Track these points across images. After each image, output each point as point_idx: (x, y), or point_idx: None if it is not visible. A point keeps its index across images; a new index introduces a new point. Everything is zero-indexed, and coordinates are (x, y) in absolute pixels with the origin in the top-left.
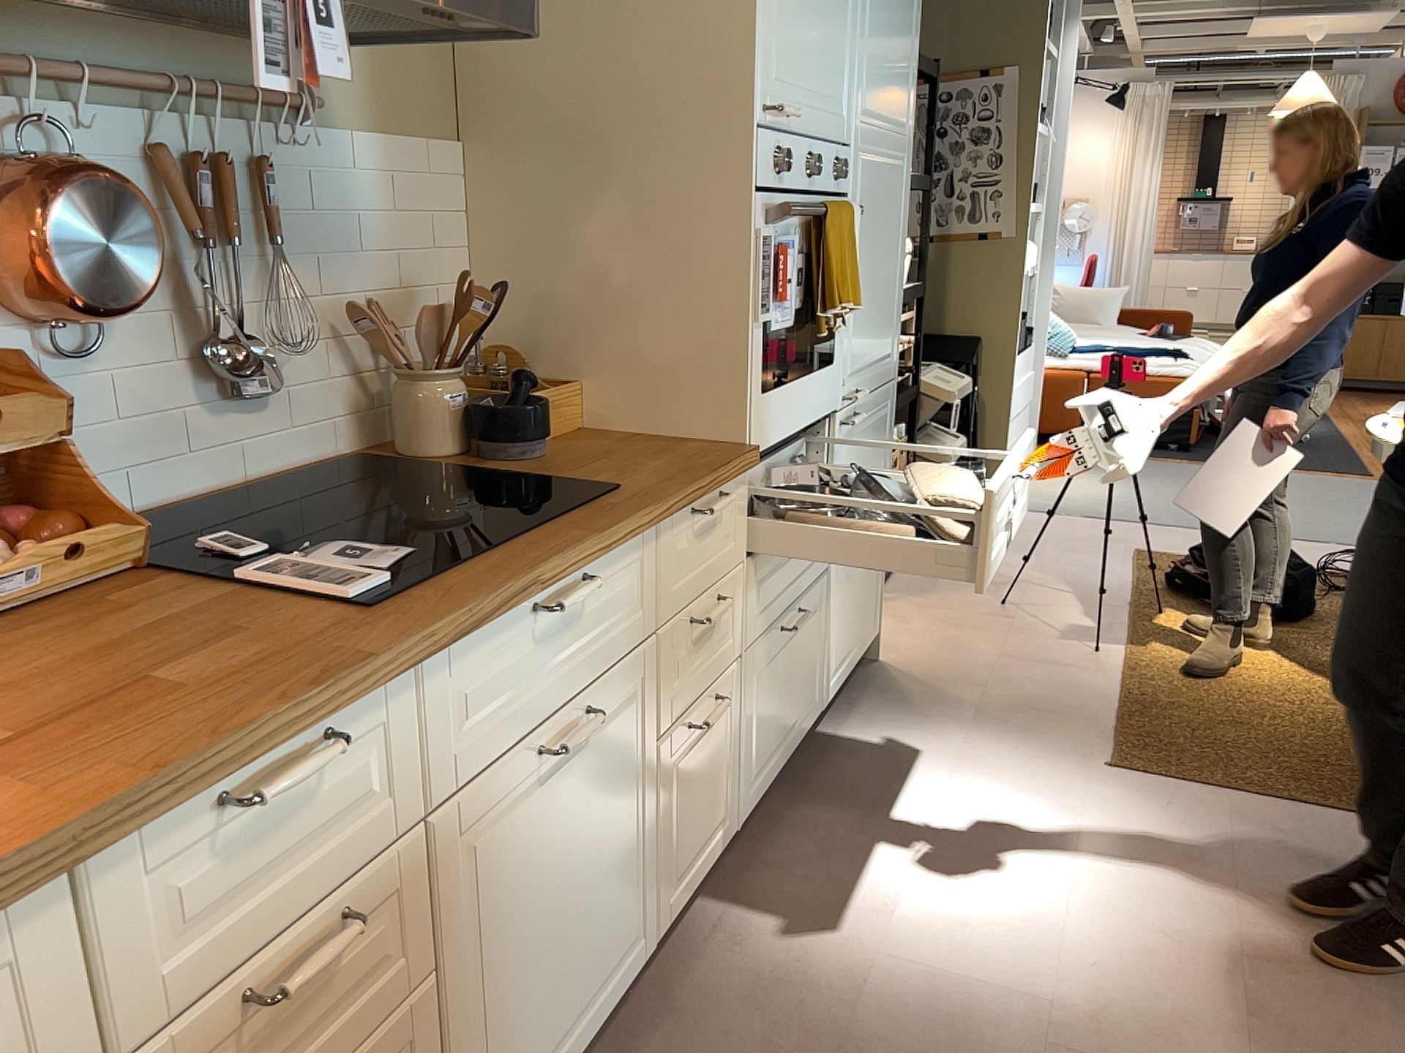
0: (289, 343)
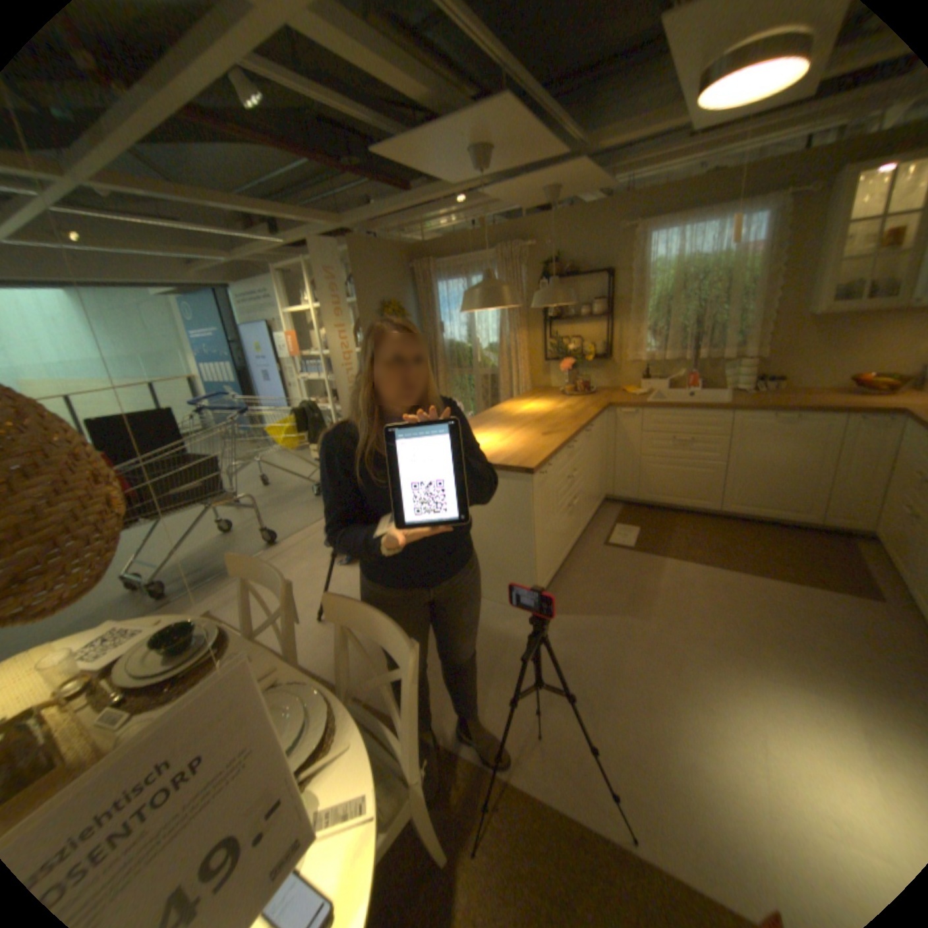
0: None
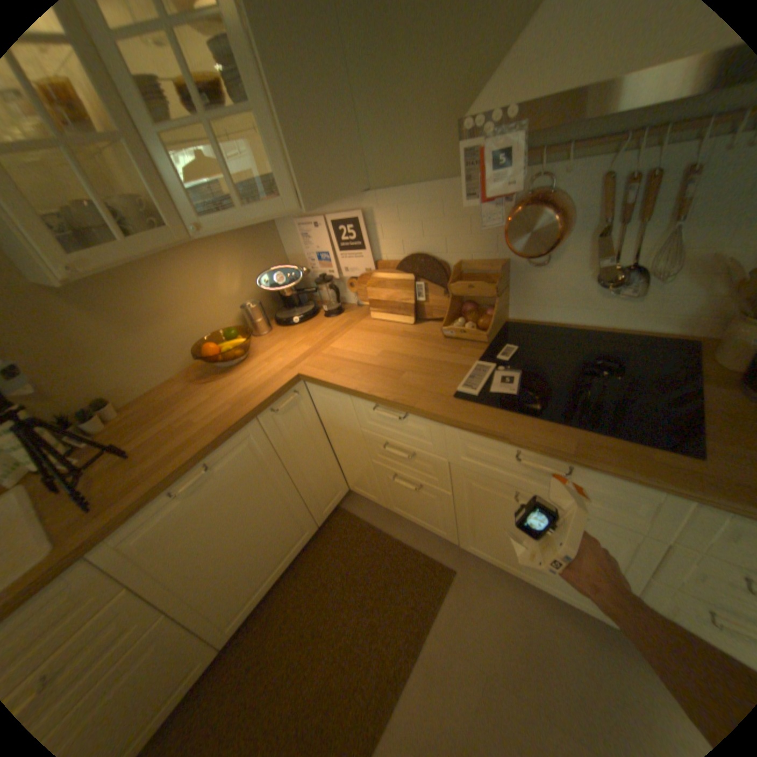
0: (669, 273)
